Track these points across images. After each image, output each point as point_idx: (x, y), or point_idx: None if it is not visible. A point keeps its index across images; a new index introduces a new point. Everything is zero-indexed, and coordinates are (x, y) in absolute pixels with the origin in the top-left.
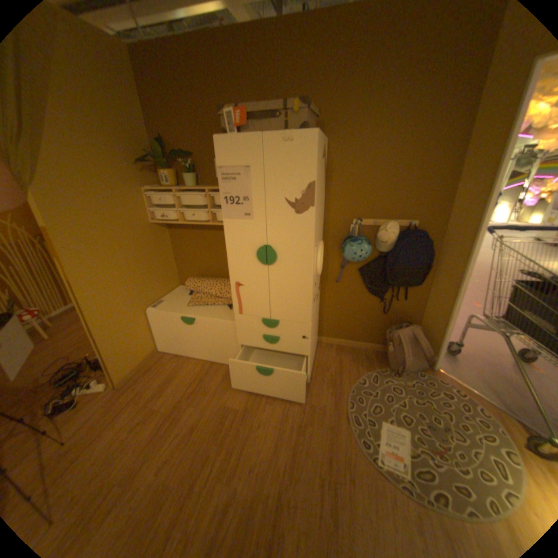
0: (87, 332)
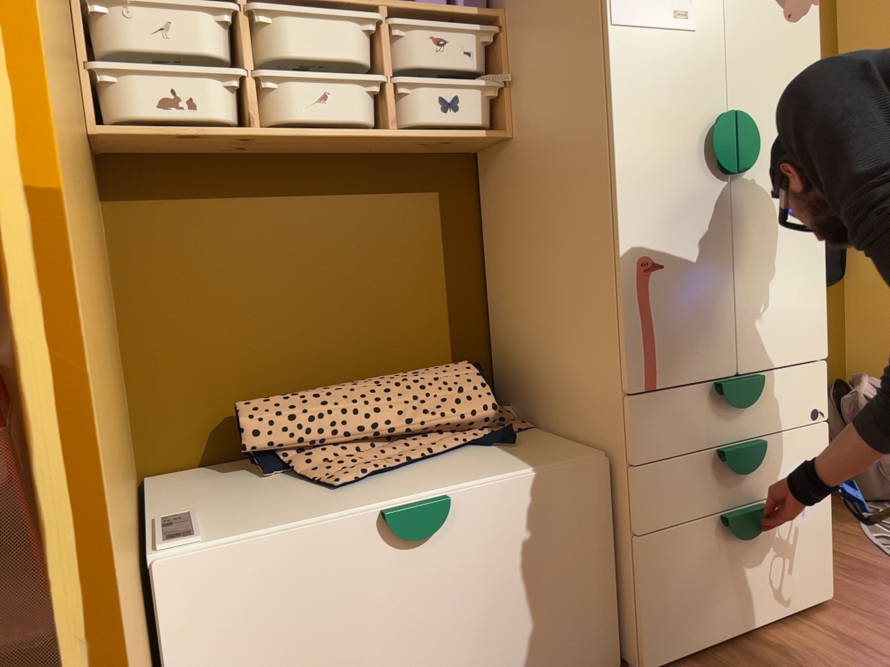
0: None
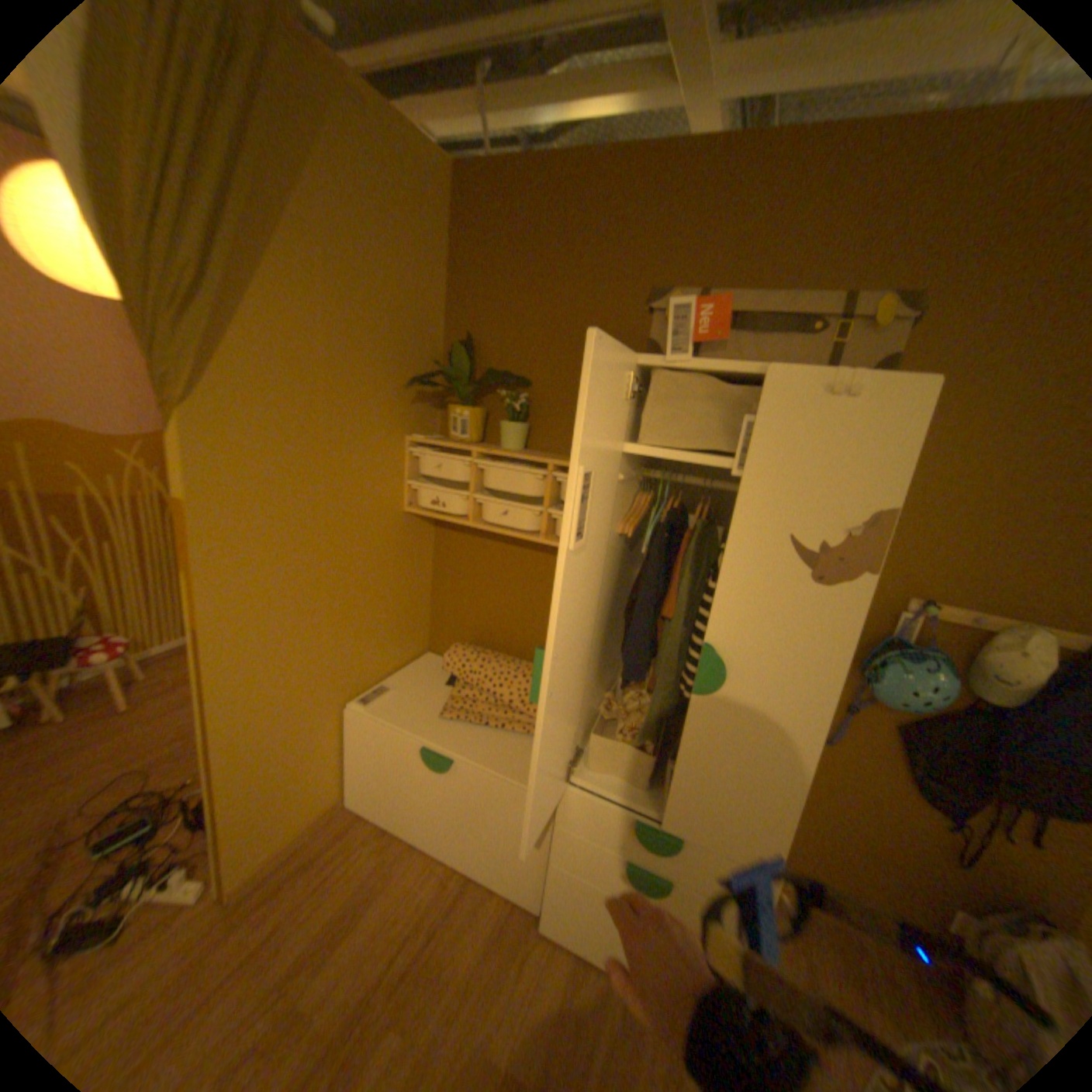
0: (203, 754)
